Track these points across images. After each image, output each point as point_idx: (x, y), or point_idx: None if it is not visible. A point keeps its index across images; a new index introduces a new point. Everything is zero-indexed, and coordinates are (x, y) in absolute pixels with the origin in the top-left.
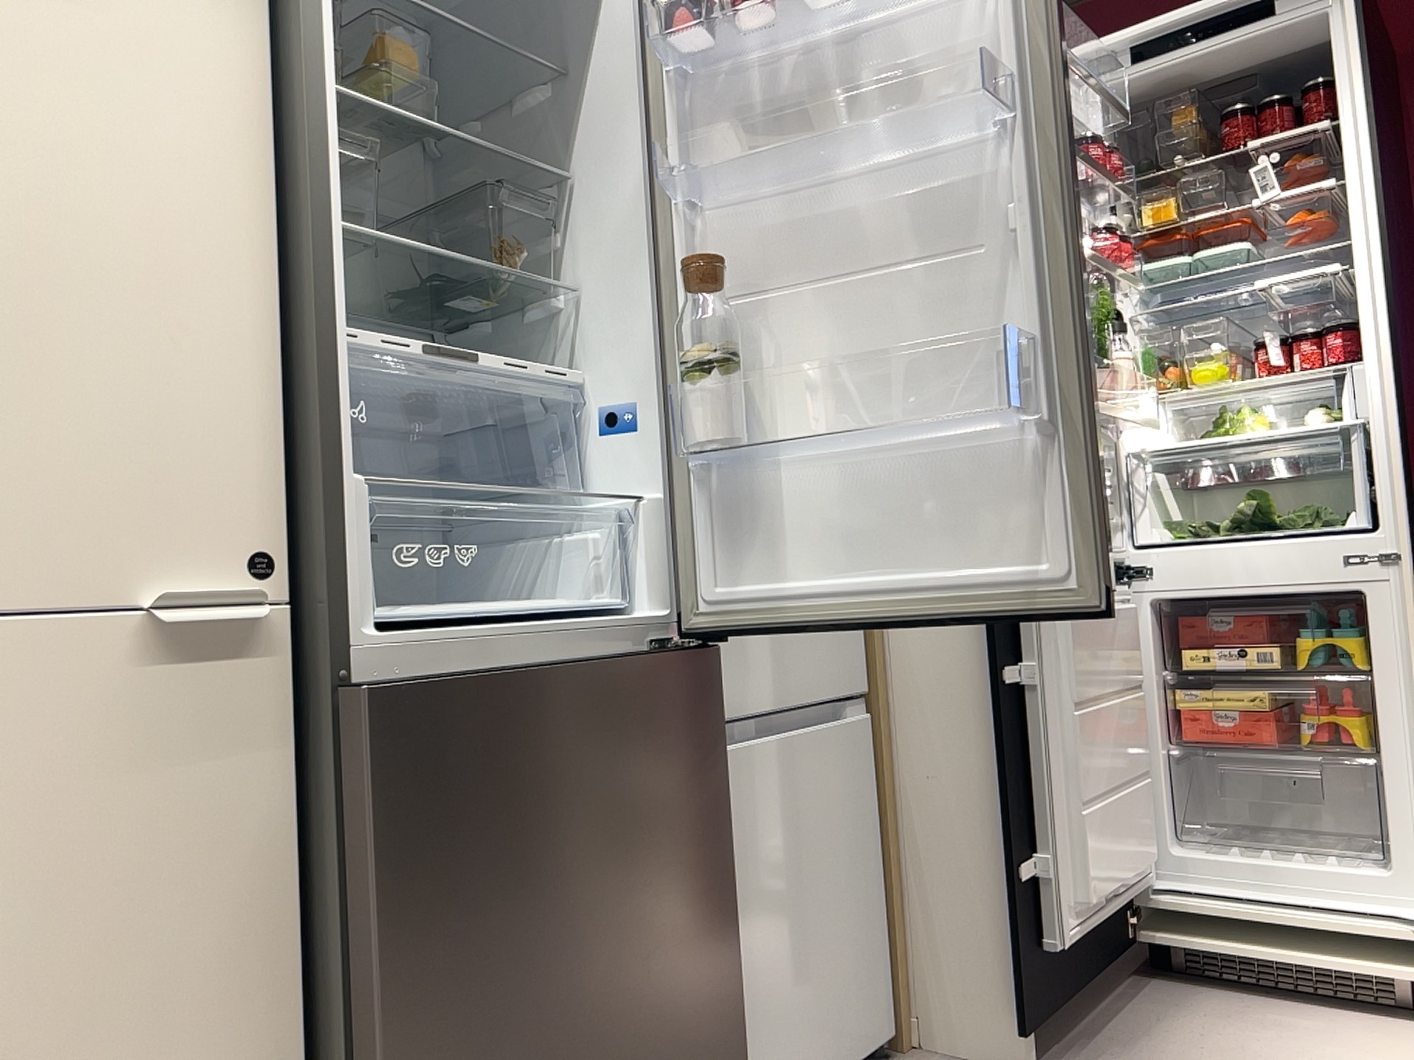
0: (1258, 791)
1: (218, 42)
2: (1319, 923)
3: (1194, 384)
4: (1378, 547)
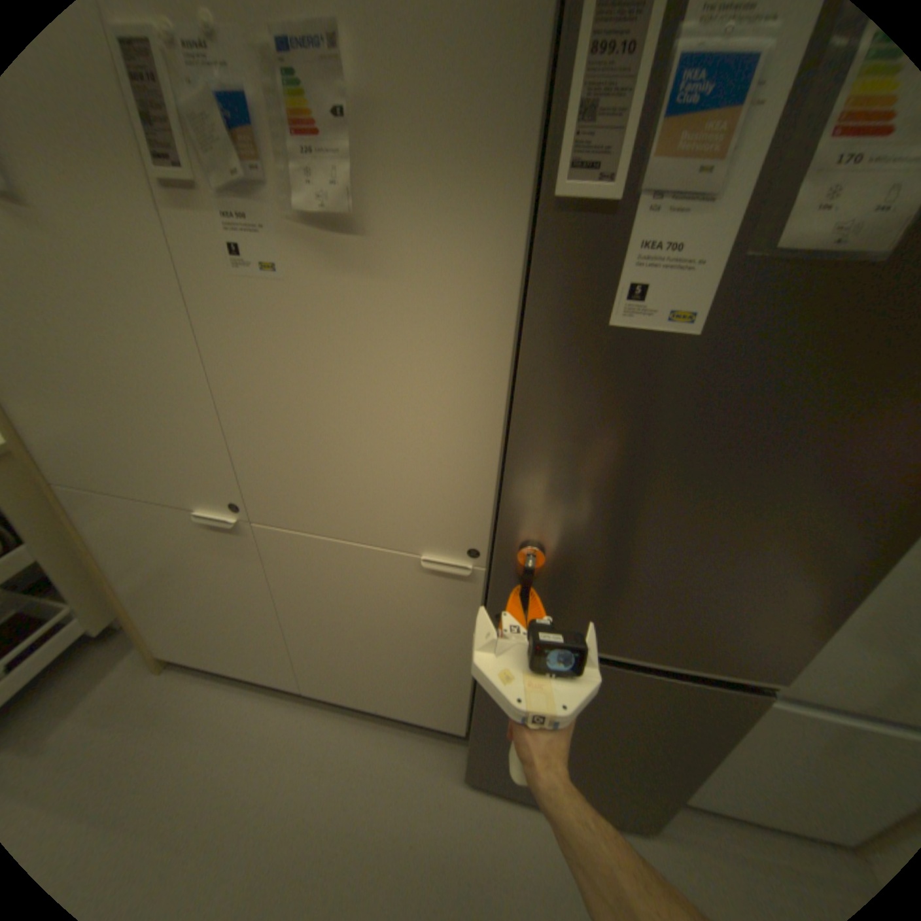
0: None
1: (486, 269)
2: None
3: None
4: None
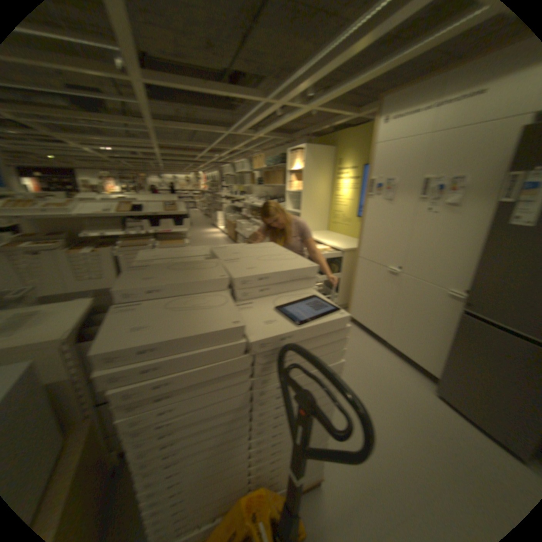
0: None
1: (489, 215)
2: None
3: None
4: None
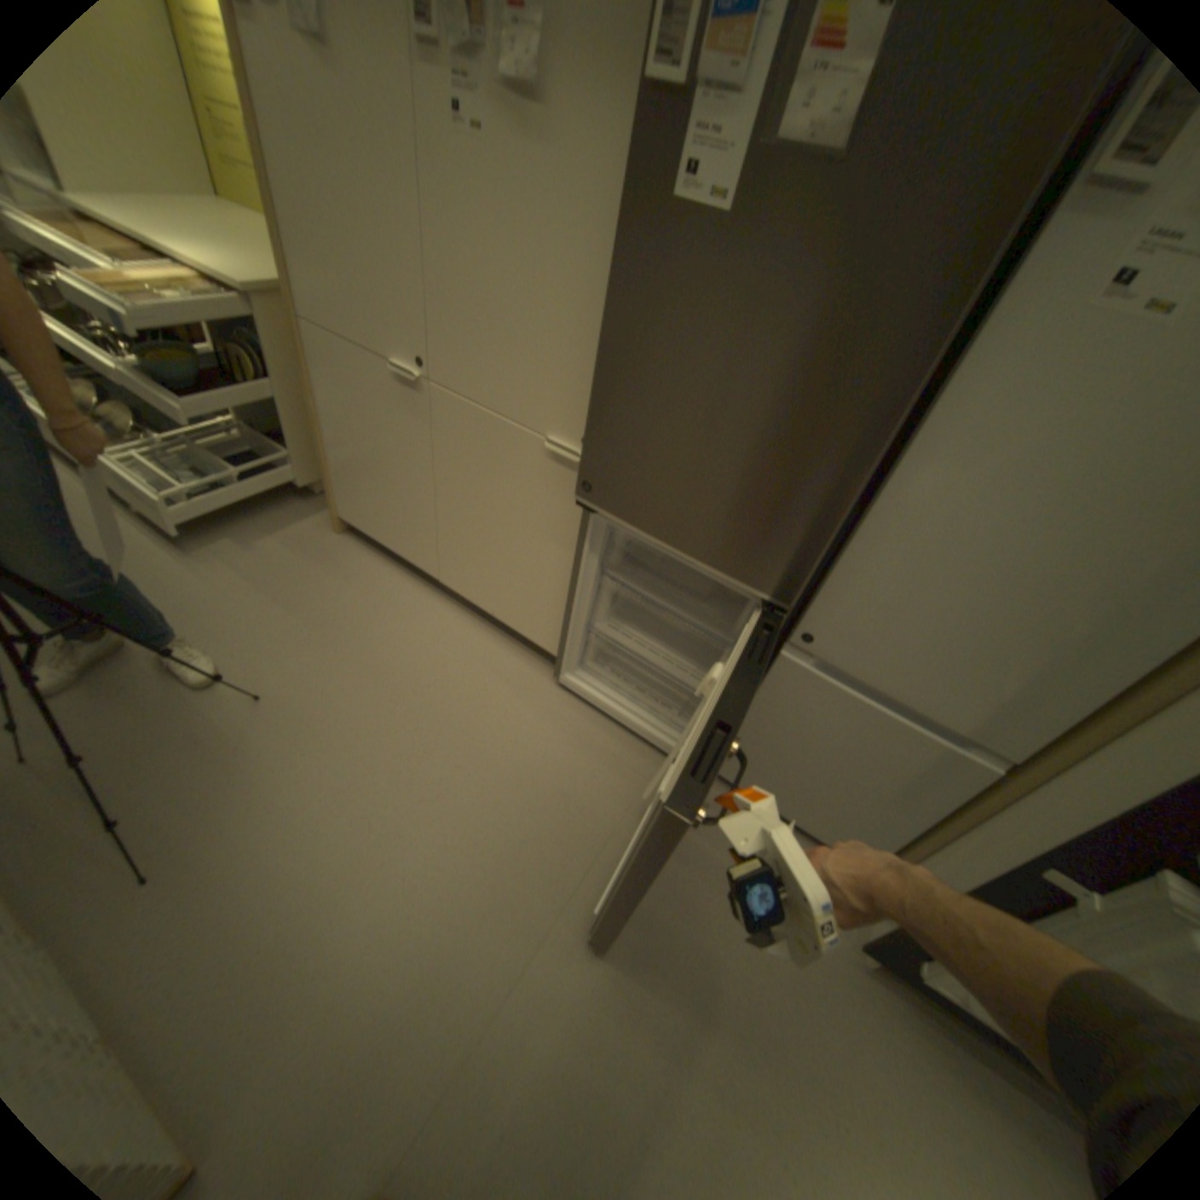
0: None
1: (624, 149)
2: None
3: None
4: None
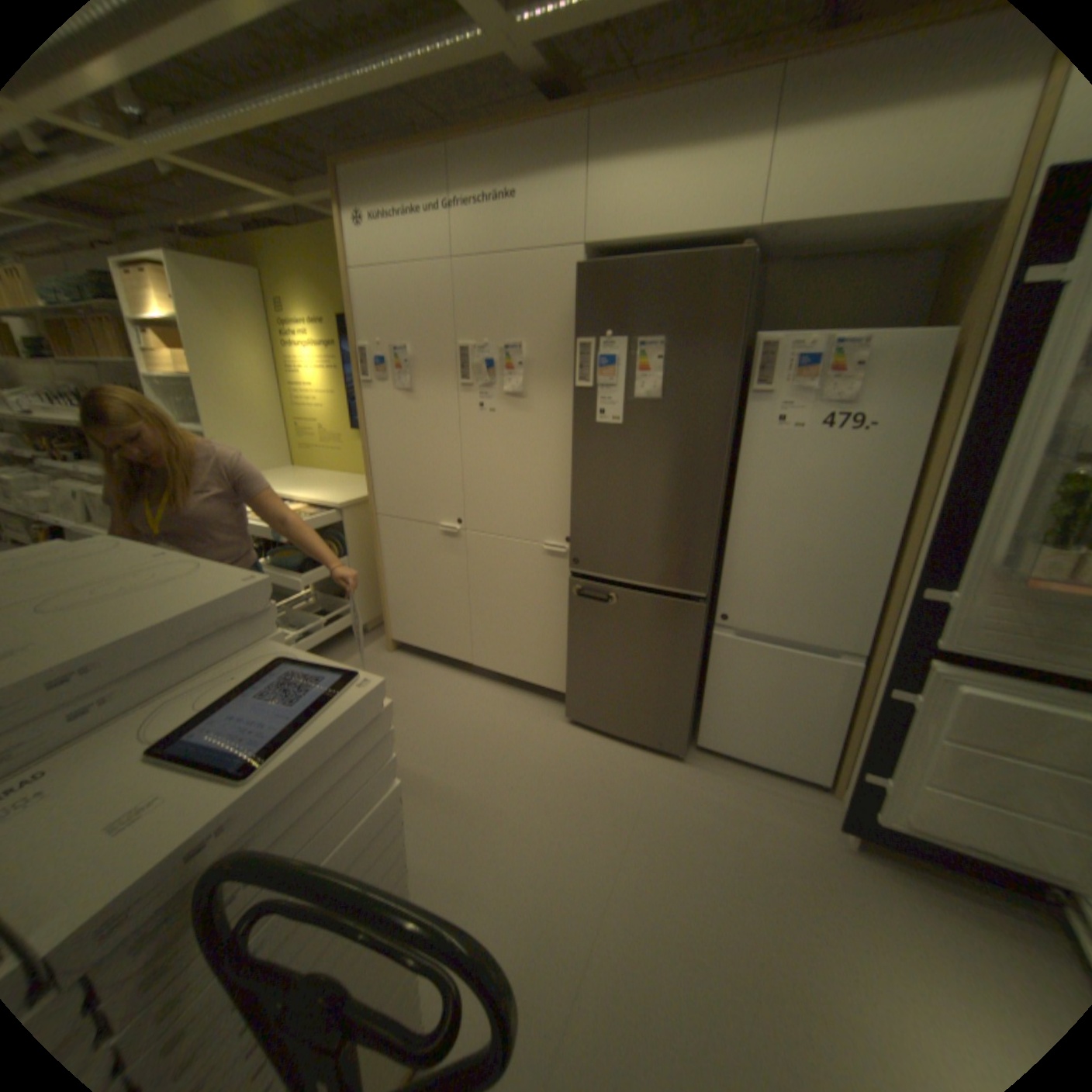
0: None
1: (566, 410)
2: None
3: None
4: None
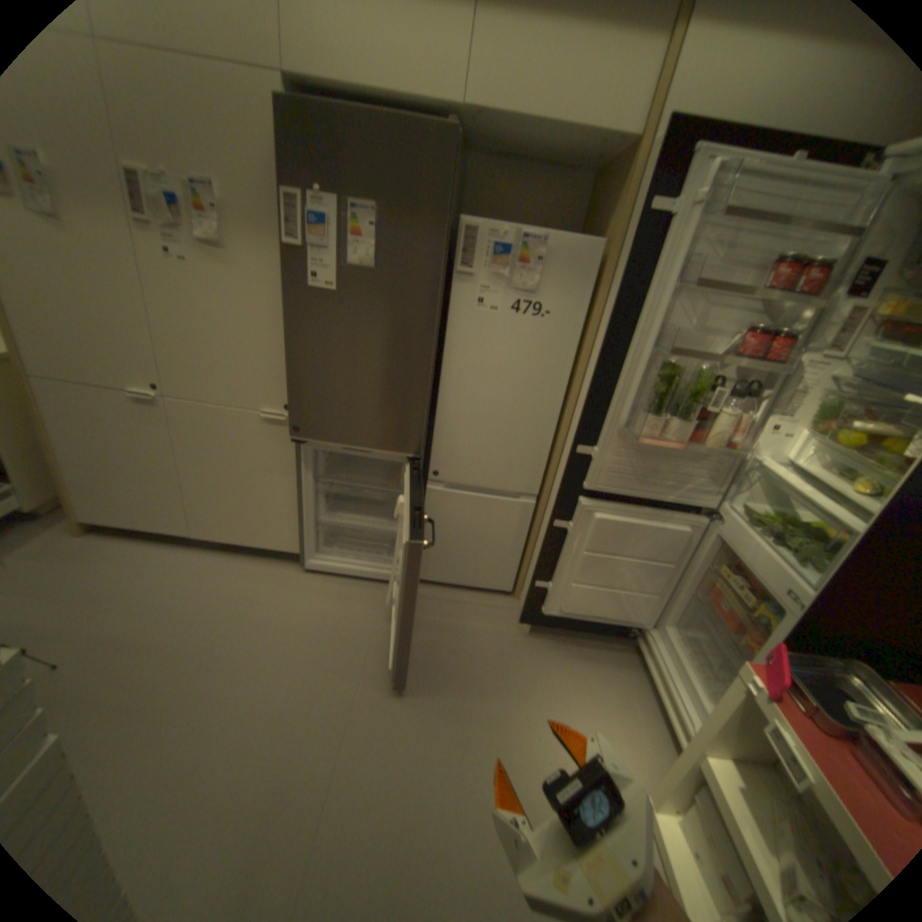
0: (734, 643)
1: (274, 267)
2: (674, 699)
3: (842, 438)
4: (806, 601)
